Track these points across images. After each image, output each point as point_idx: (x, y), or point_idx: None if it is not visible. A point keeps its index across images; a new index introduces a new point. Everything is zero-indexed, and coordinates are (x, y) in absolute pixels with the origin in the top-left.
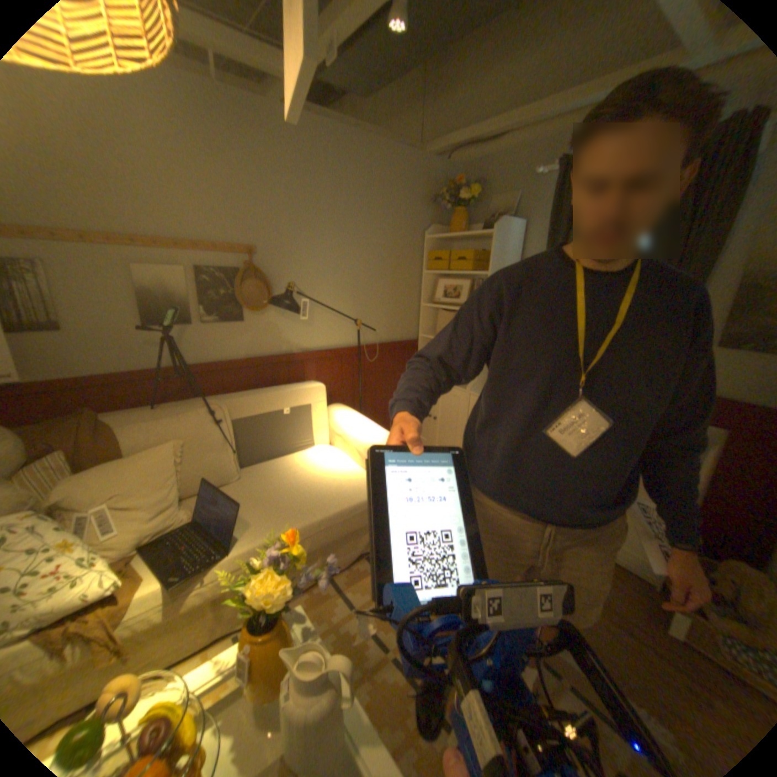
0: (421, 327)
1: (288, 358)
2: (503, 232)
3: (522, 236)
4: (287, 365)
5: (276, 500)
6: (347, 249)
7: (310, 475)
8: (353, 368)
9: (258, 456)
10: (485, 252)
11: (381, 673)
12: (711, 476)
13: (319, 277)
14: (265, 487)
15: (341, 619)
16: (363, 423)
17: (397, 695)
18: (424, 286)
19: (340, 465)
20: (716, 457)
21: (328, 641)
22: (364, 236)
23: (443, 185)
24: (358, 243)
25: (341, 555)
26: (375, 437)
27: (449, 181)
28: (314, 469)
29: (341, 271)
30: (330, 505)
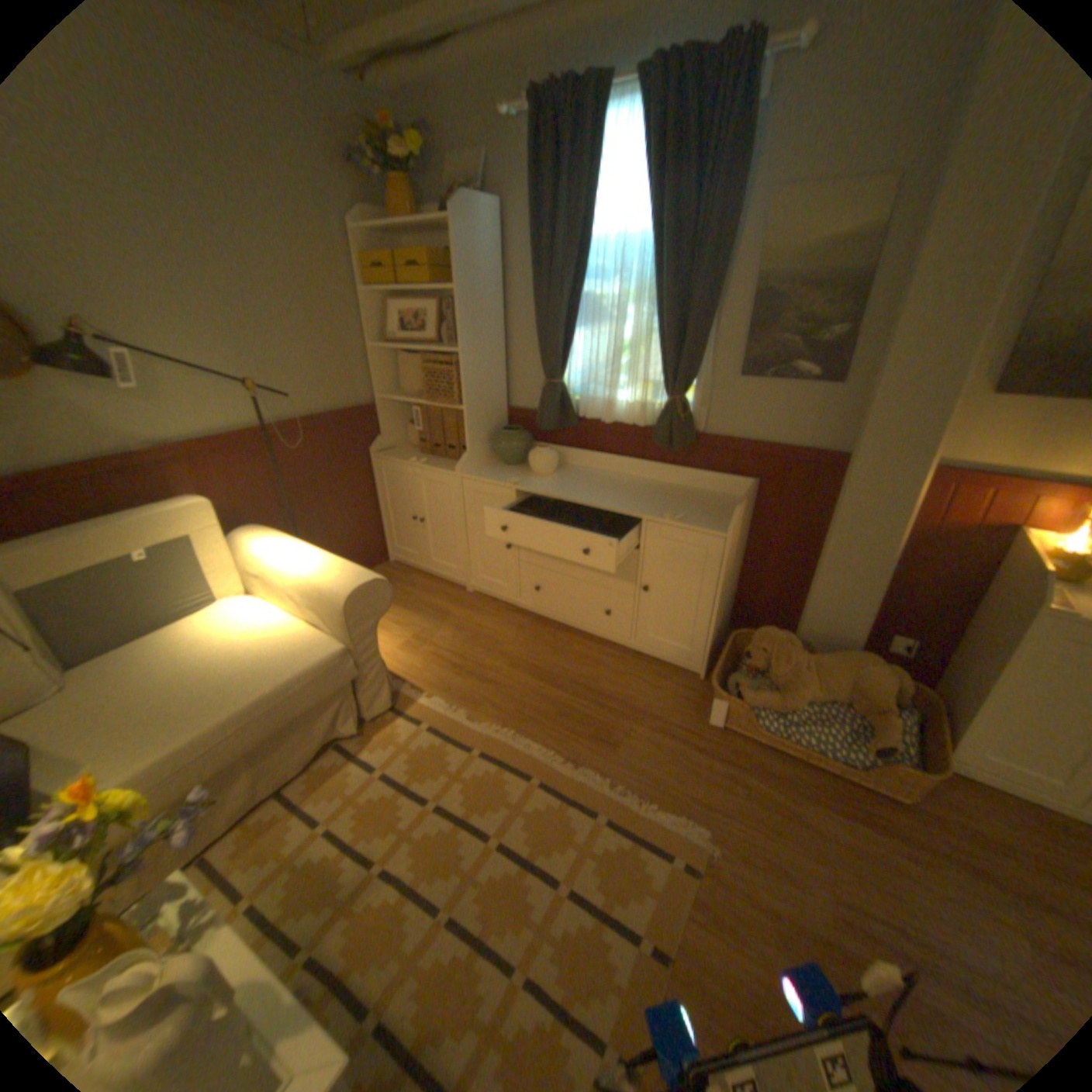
0: (375, 382)
1: (121, 461)
2: (465, 218)
3: (498, 224)
4: (124, 473)
5: (134, 710)
6: (192, 248)
7: (204, 653)
8: (266, 462)
9: (85, 645)
10: (447, 252)
11: (361, 899)
12: (745, 536)
13: (143, 304)
14: (112, 693)
15: (295, 847)
16: (290, 550)
17: (385, 918)
18: (365, 314)
19: (259, 624)
20: (746, 514)
21: (276, 885)
22: (223, 223)
23: (361, 131)
24: (214, 236)
25: (285, 756)
26: (311, 569)
27: (371, 123)
28: (211, 641)
29: (191, 290)
30: (239, 692)
